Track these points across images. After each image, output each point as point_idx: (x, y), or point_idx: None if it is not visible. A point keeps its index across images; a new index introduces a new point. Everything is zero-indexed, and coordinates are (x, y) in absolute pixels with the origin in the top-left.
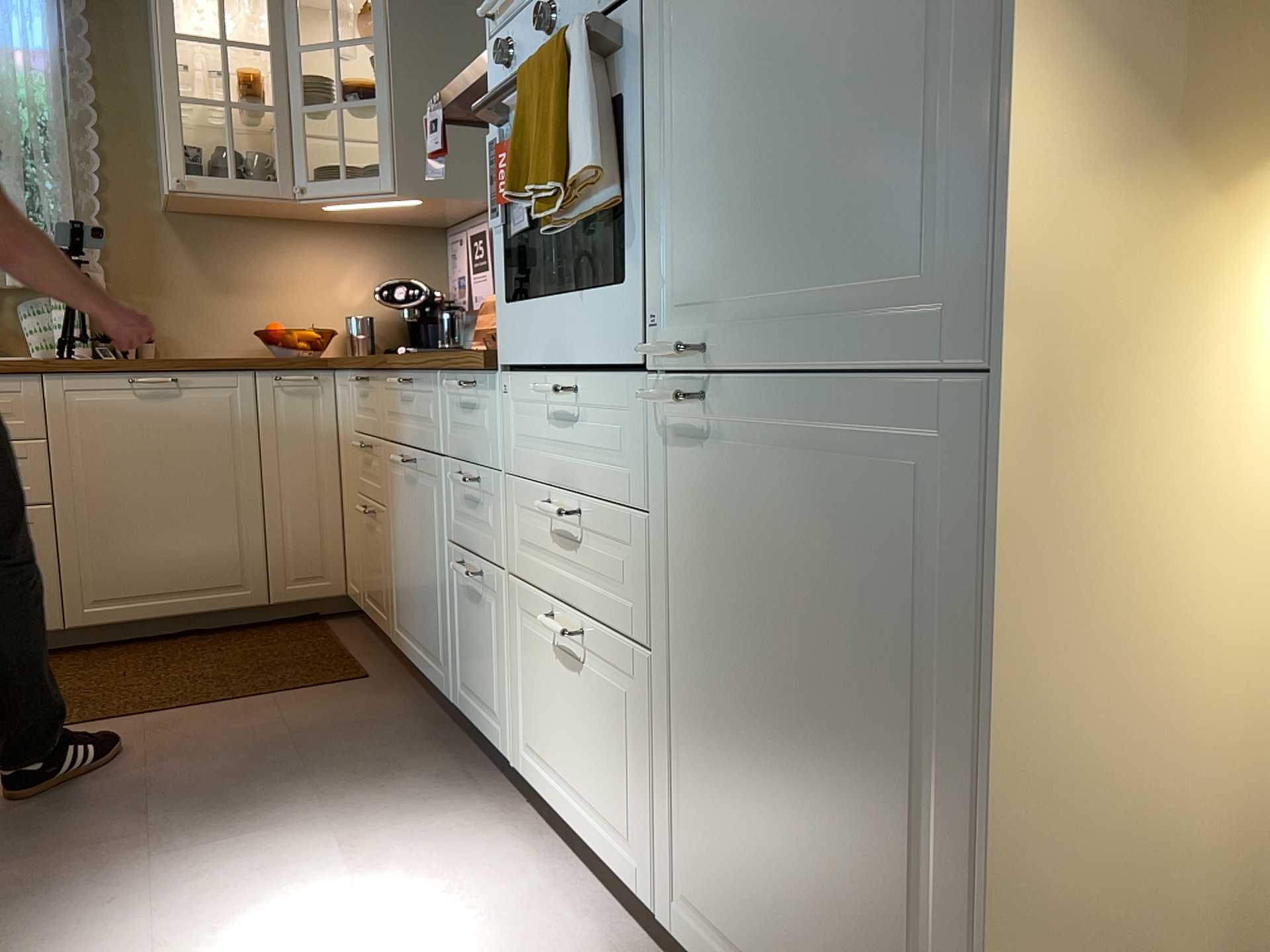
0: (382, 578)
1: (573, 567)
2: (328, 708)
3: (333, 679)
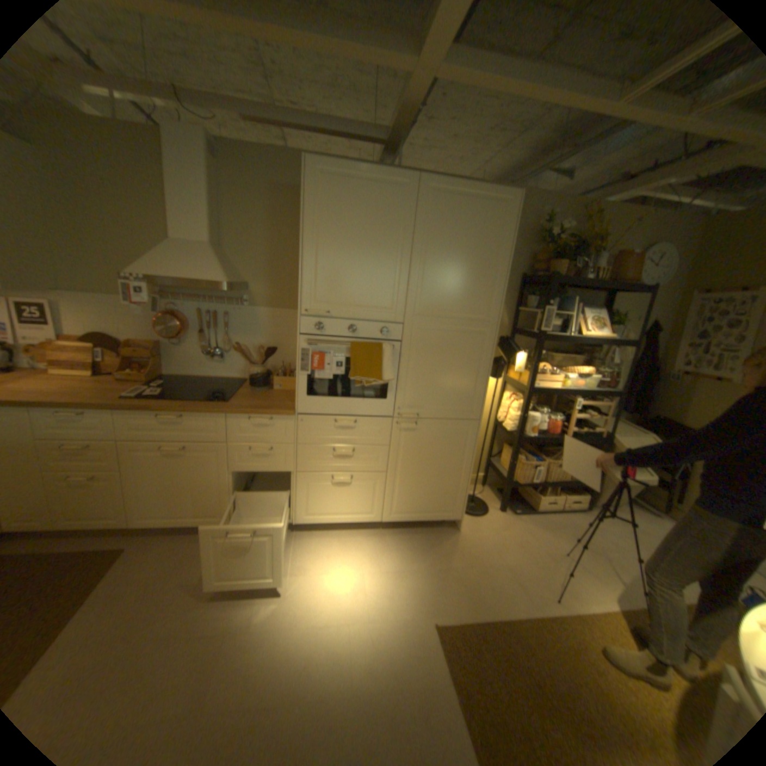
0: (108, 505)
1: (344, 461)
2: (144, 568)
3: (107, 562)
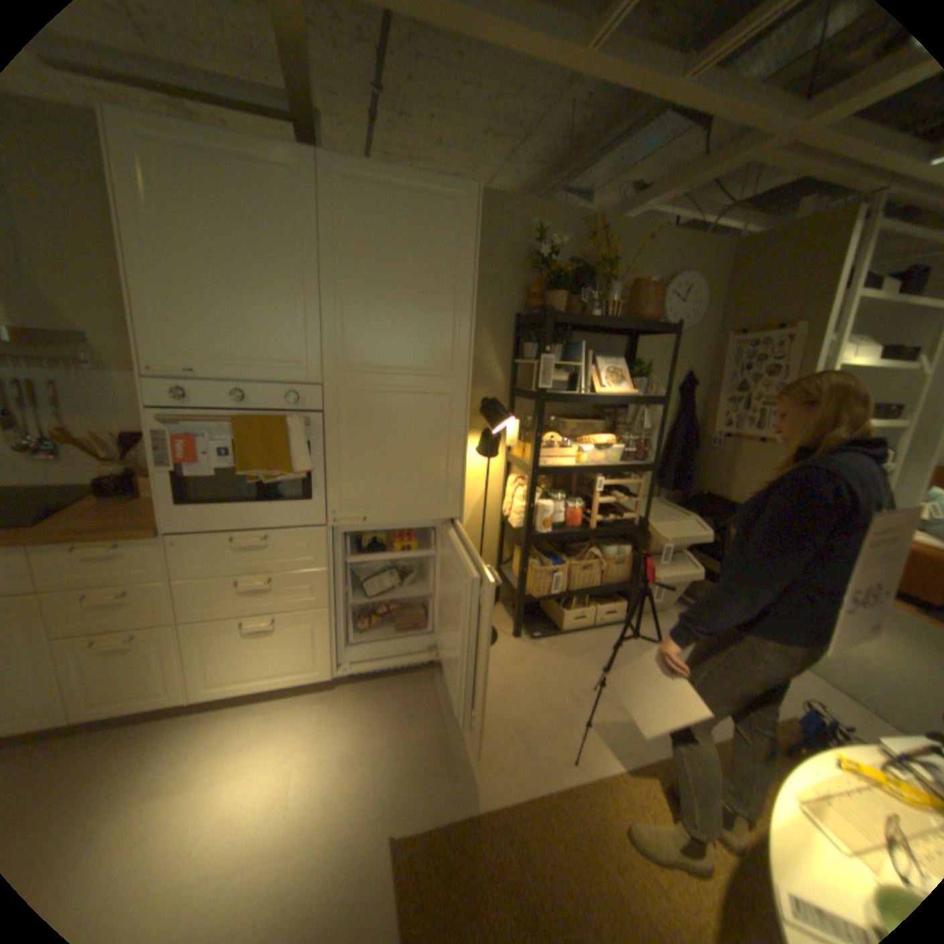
0: None
1: (257, 600)
2: None
3: None
